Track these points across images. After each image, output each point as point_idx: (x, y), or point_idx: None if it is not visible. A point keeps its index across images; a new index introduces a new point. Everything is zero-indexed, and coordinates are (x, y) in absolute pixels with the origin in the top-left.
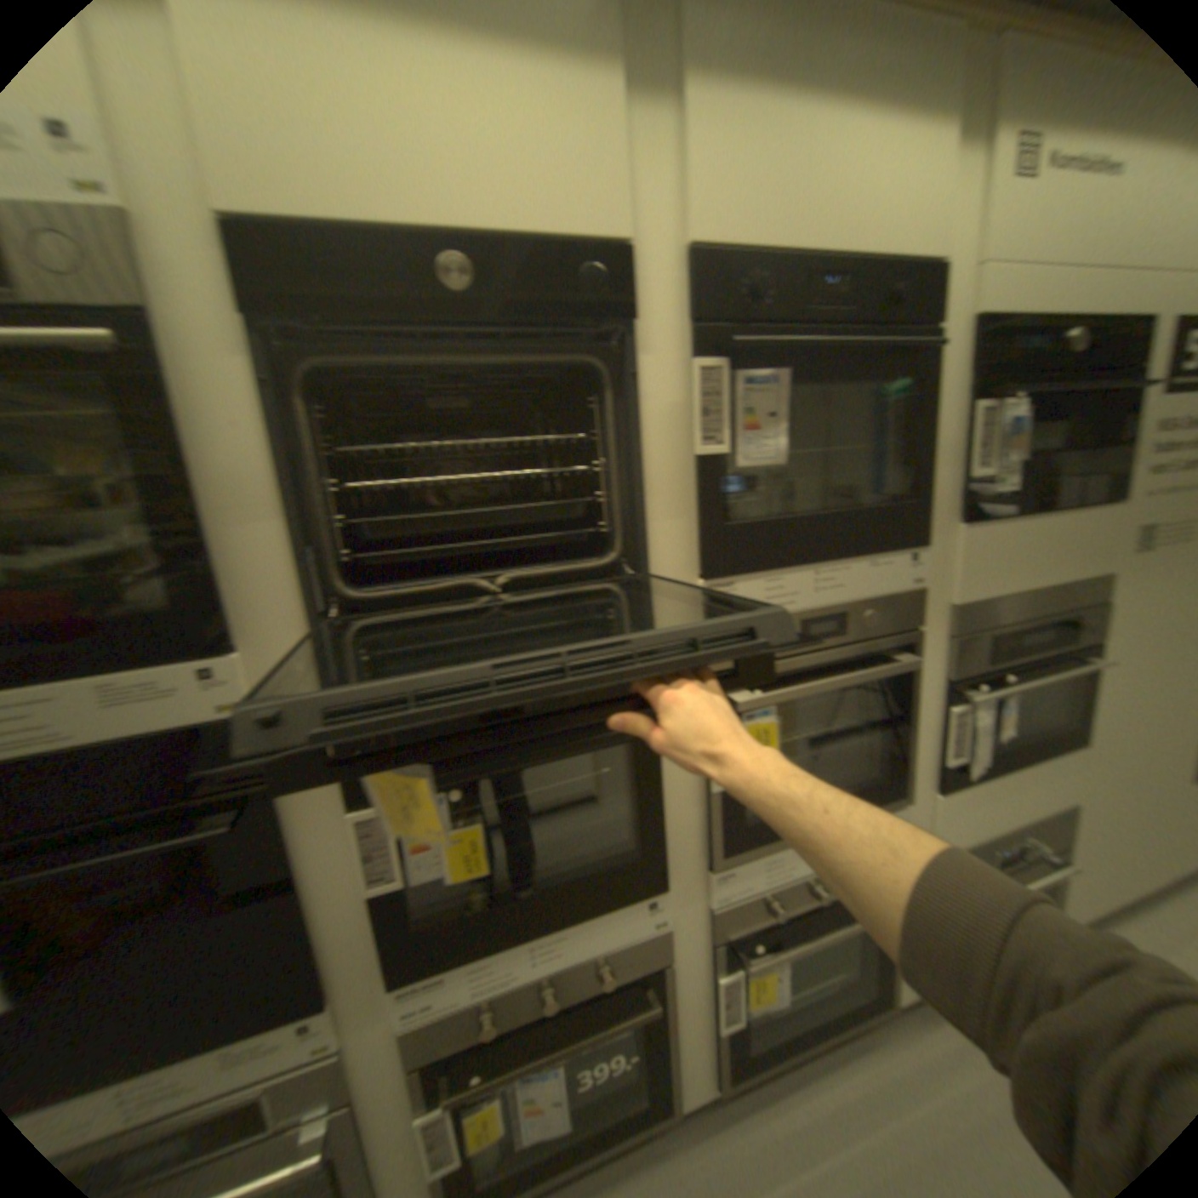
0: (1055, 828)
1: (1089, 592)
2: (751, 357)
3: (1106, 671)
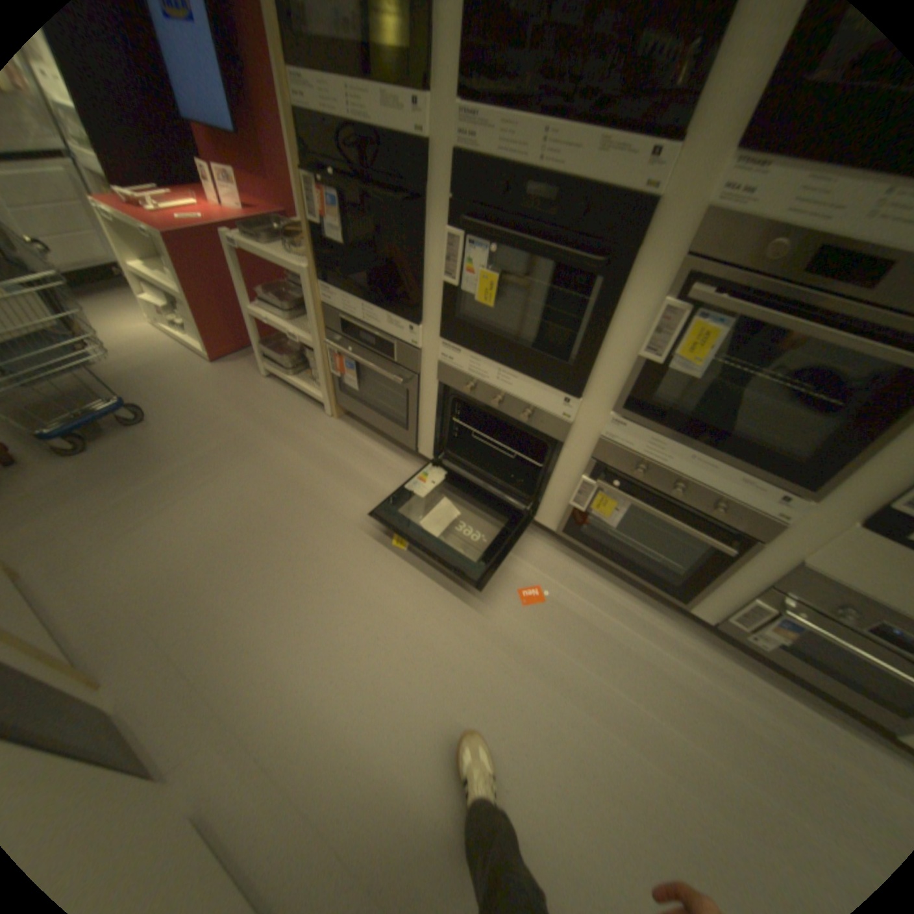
0: None
1: None
2: None
3: None
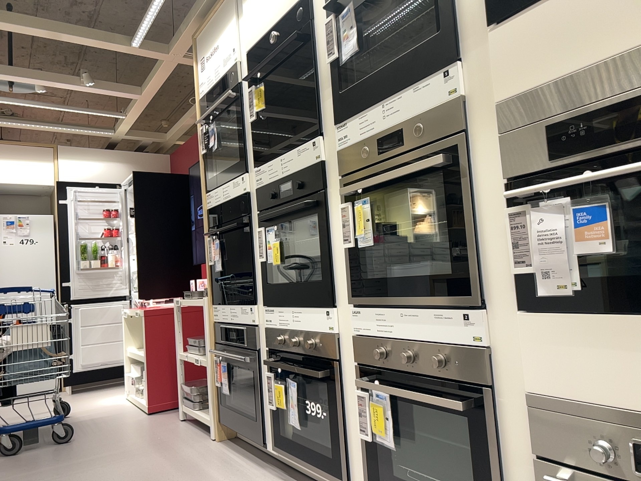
0: None
1: None
2: (342, 7)
3: None
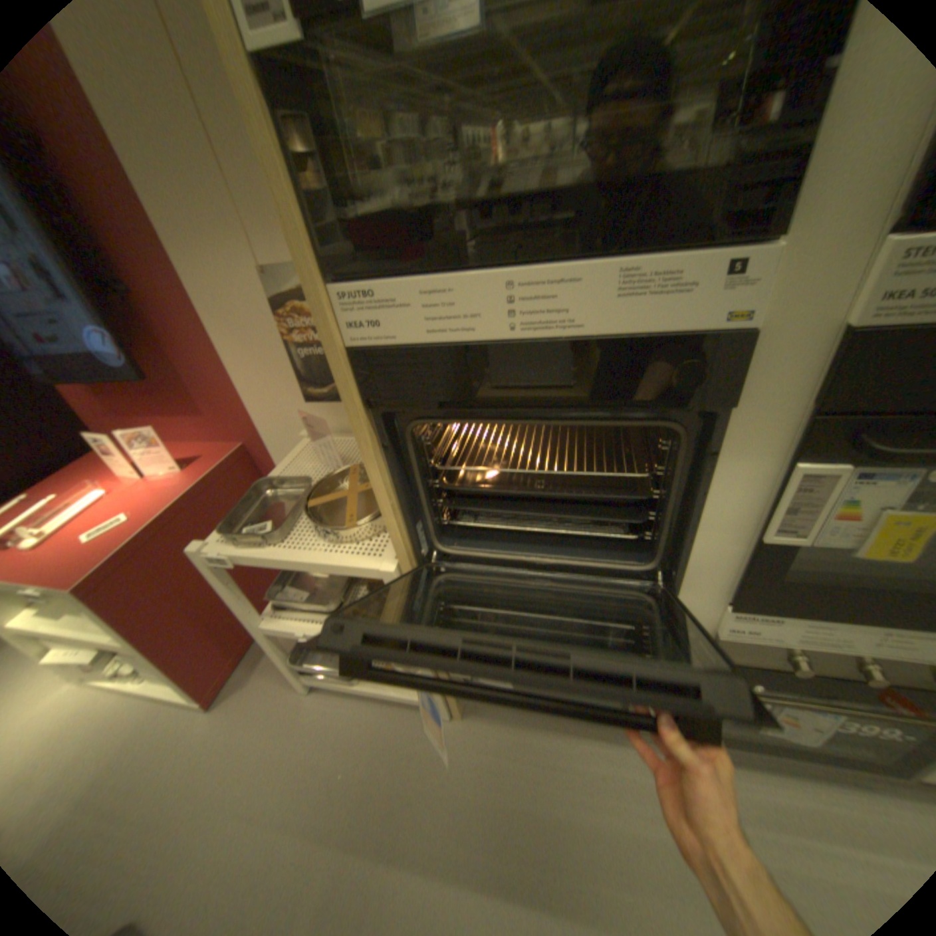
0: None
1: None
2: None
3: None
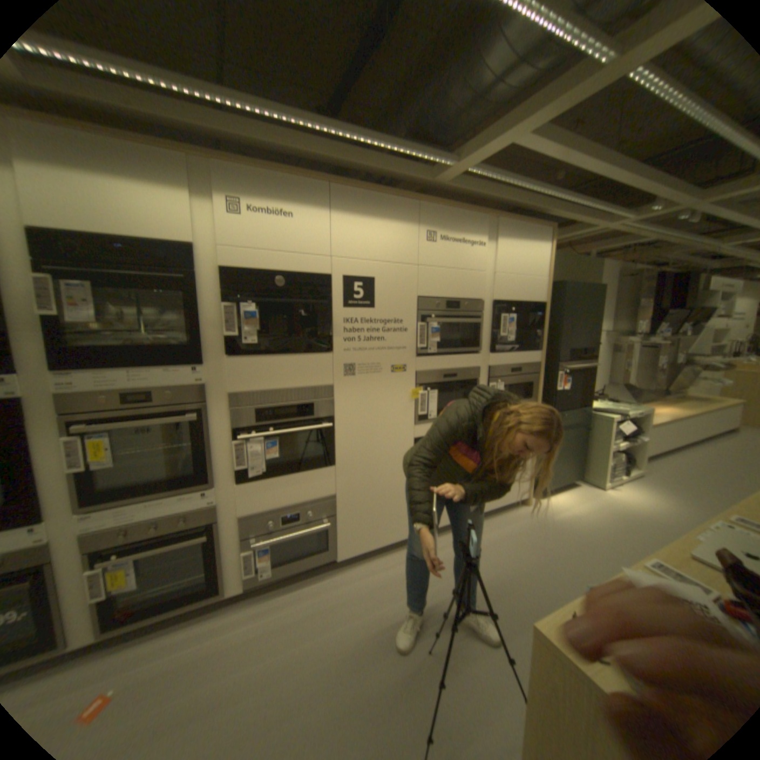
0: (318, 506)
1: (316, 393)
2: (70, 277)
3: (337, 431)
